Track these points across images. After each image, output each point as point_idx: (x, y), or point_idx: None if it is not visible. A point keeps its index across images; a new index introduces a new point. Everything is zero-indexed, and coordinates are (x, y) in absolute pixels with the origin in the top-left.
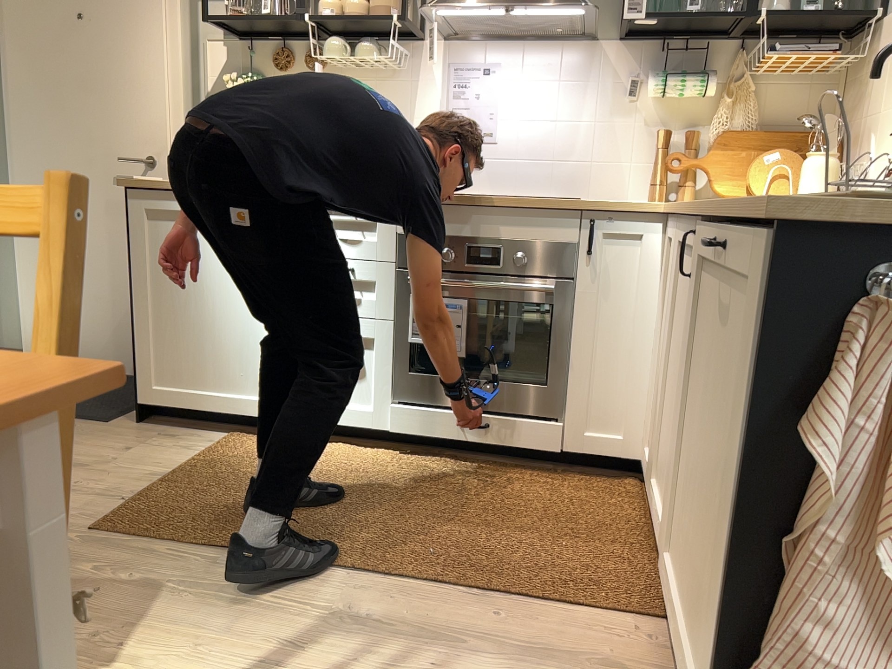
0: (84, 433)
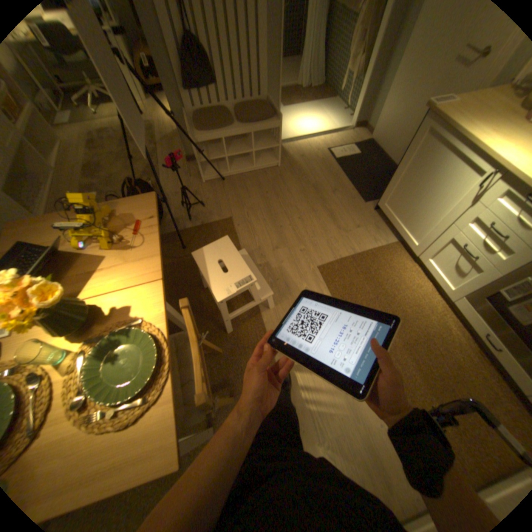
0: (353, 206)
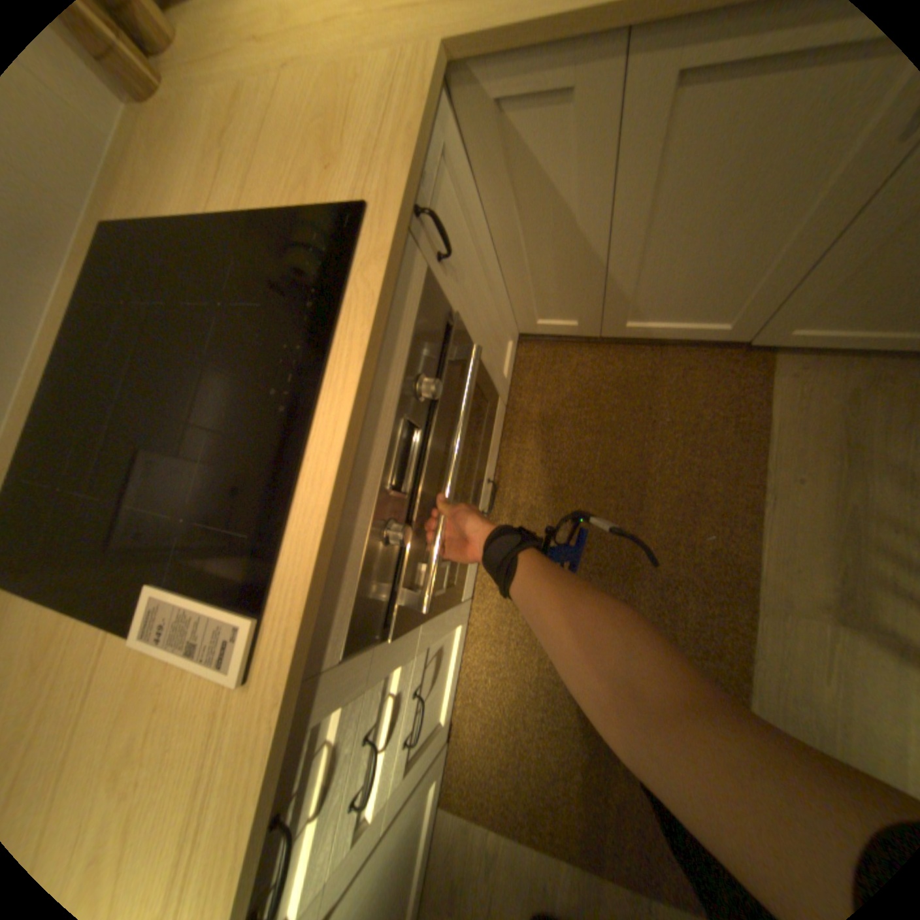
0: None
